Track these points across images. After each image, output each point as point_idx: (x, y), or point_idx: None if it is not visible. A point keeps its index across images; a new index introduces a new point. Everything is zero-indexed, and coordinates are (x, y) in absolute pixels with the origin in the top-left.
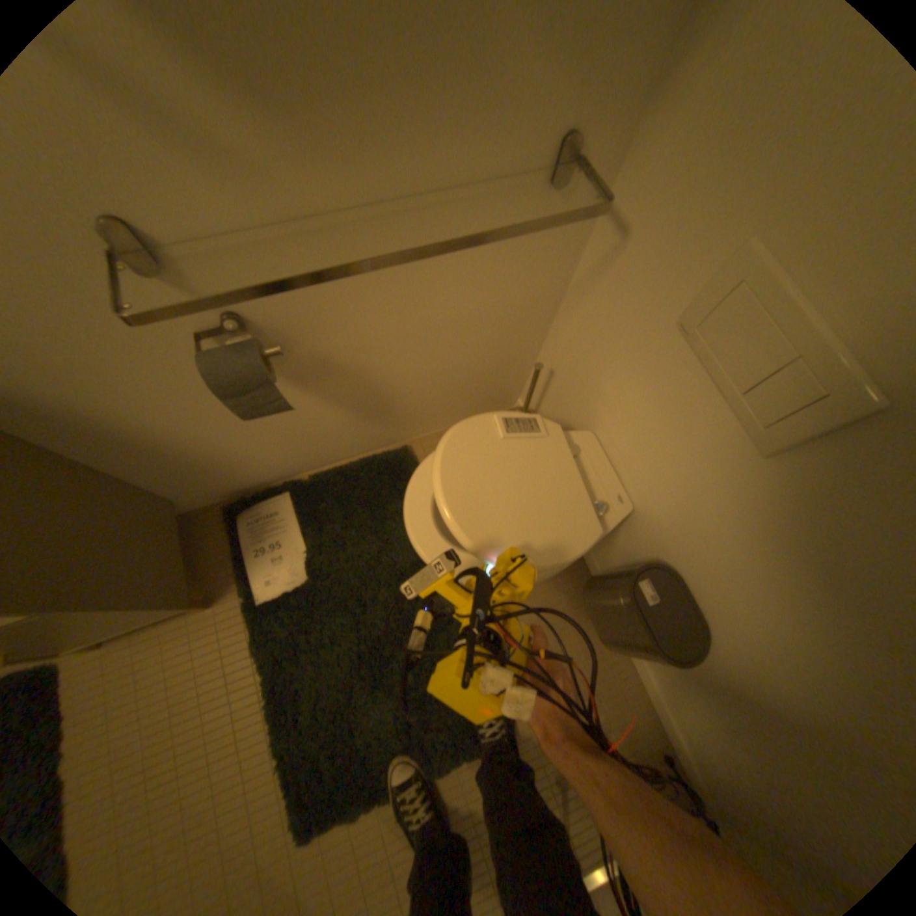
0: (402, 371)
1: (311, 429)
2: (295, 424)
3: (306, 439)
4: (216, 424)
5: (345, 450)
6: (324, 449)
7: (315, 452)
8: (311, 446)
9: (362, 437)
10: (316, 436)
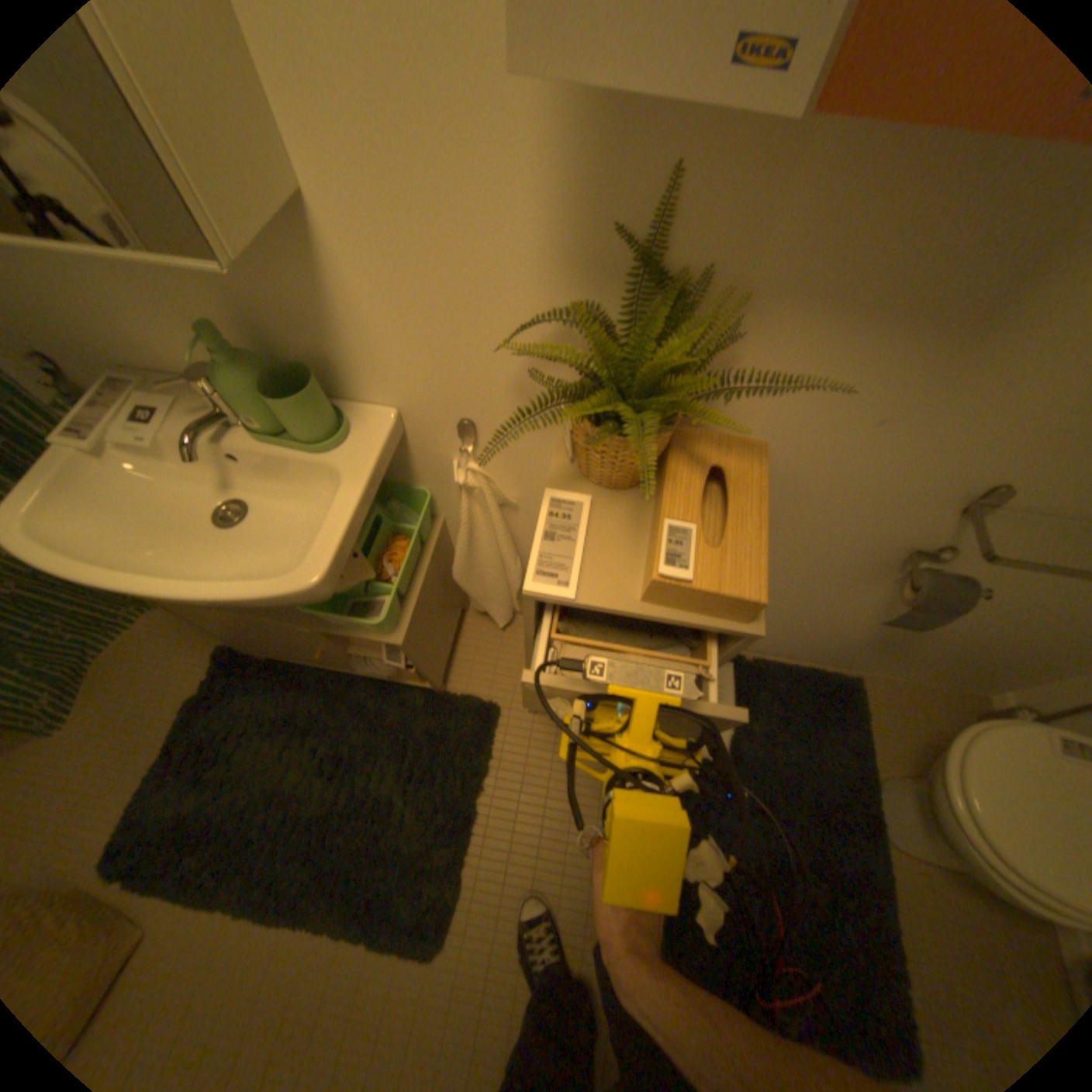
0: (975, 629)
1: (828, 630)
2: (828, 622)
3: (808, 634)
4: (789, 598)
5: (810, 655)
6: (800, 647)
7: (792, 645)
8: (800, 640)
9: (841, 654)
10: (818, 636)
